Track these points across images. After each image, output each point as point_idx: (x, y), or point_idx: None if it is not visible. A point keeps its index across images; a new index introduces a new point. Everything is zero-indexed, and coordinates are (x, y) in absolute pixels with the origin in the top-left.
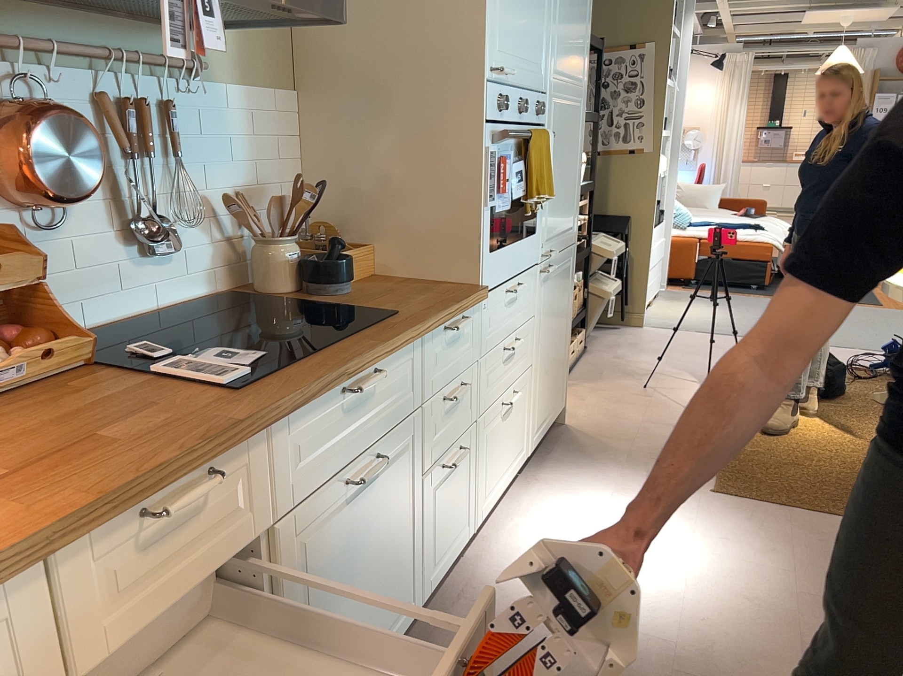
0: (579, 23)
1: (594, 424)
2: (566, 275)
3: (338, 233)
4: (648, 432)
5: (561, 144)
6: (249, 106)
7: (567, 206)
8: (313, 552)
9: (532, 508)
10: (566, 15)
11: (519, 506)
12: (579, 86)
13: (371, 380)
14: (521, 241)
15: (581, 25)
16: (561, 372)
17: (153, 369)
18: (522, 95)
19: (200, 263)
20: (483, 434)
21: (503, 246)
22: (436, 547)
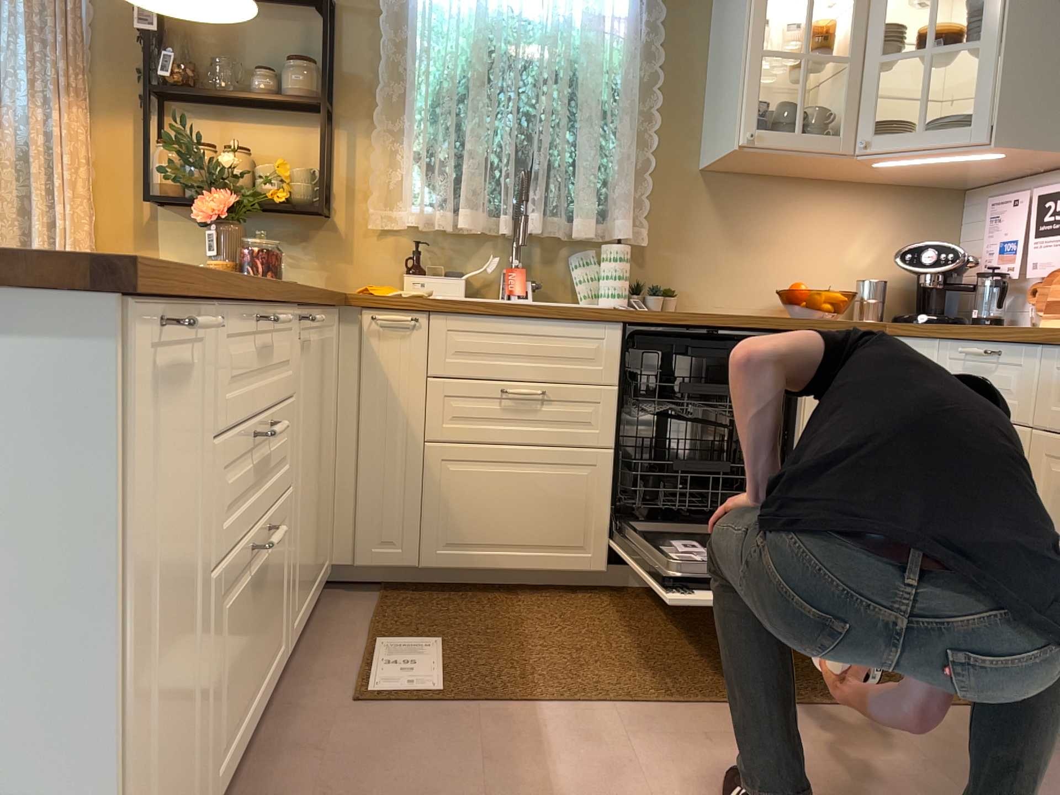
0: None
1: None
2: None
3: None
4: None
5: None
6: None
7: None
8: None
9: None
10: None
11: None
12: None
13: None
14: None
15: None
16: None
17: None
18: None
19: None
20: None
21: None
22: None
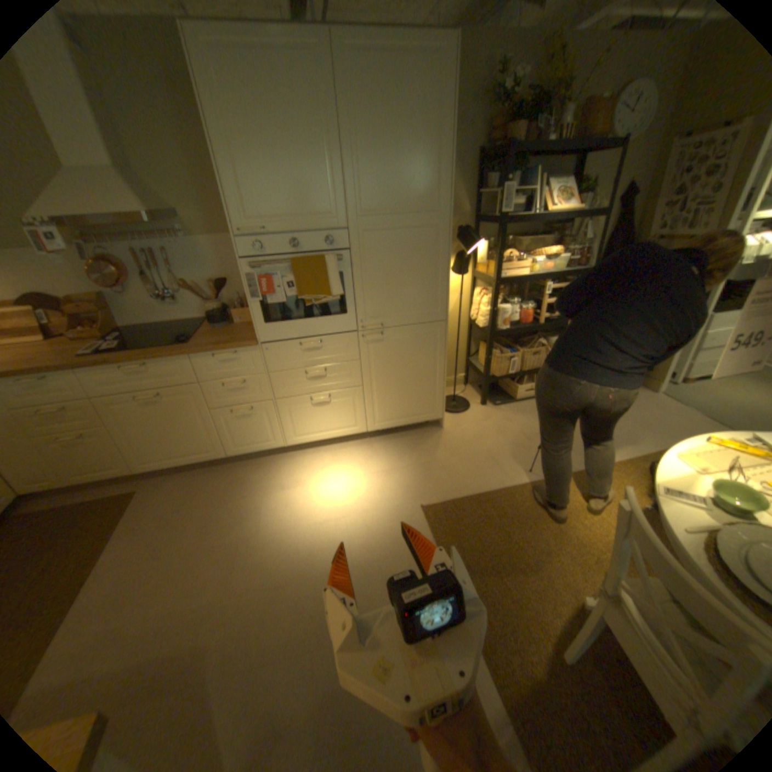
0: (412, 165)
1: (456, 437)
2: (421, 341)
3: (244, 300)
4: (471, 458)
5: (386, 258)
6: (211, 243)
7: (414, 297)
8: (120, 413)
9: (341, 454)
10: (374, 166)
11: (339, 451)
12: (426, 212)
13: (130, 367)
14: (317, 319)
15: (420, 165)
16: (424, 398)
17: (94, 344)
18: (293, 236)
19: (193, 306)
20: (284, 407)
21: (289, 321)
22: (236, 440)
